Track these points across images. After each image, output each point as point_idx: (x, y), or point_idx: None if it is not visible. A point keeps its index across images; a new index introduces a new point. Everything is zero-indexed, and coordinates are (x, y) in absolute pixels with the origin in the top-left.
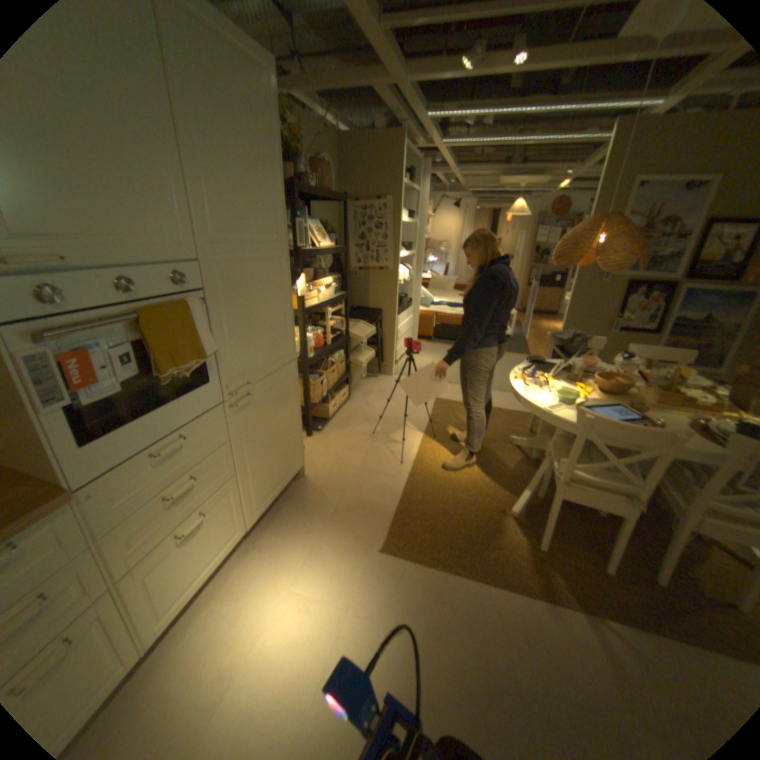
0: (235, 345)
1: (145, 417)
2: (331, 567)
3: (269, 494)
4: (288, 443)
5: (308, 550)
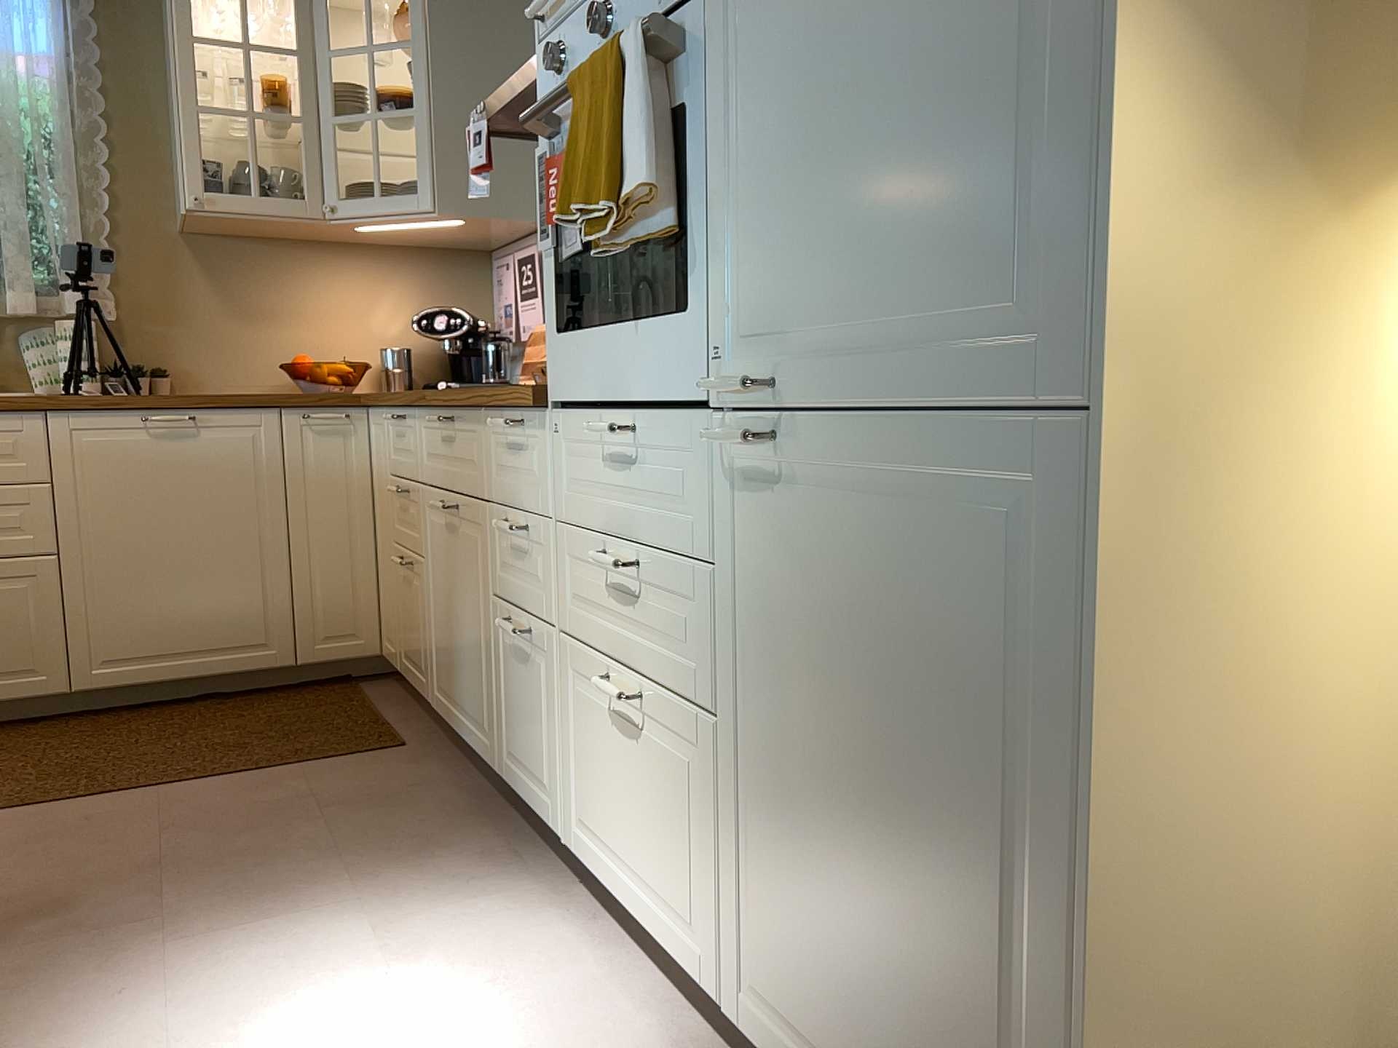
0: (768, 198)
1: (607, 331)
2: None
3: None
4: (976, 999)
5: None
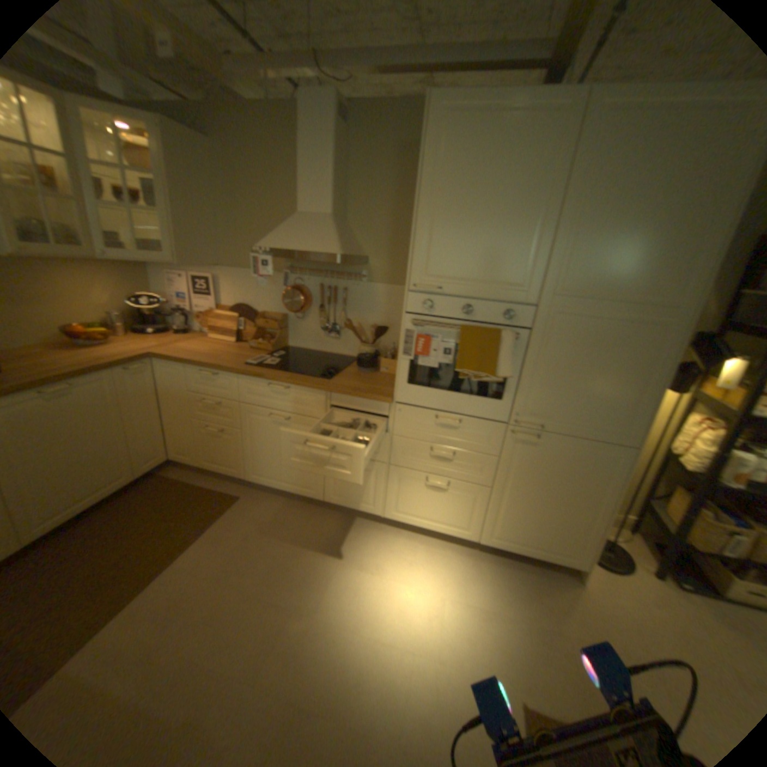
0: (543, 386)
1: (443, 391)
2: (480, 639)
3: (519, 543)
4: (574, 525)
5: (491, 610)
